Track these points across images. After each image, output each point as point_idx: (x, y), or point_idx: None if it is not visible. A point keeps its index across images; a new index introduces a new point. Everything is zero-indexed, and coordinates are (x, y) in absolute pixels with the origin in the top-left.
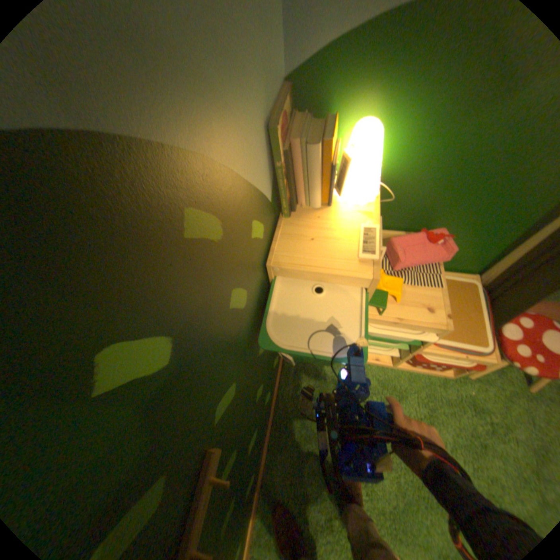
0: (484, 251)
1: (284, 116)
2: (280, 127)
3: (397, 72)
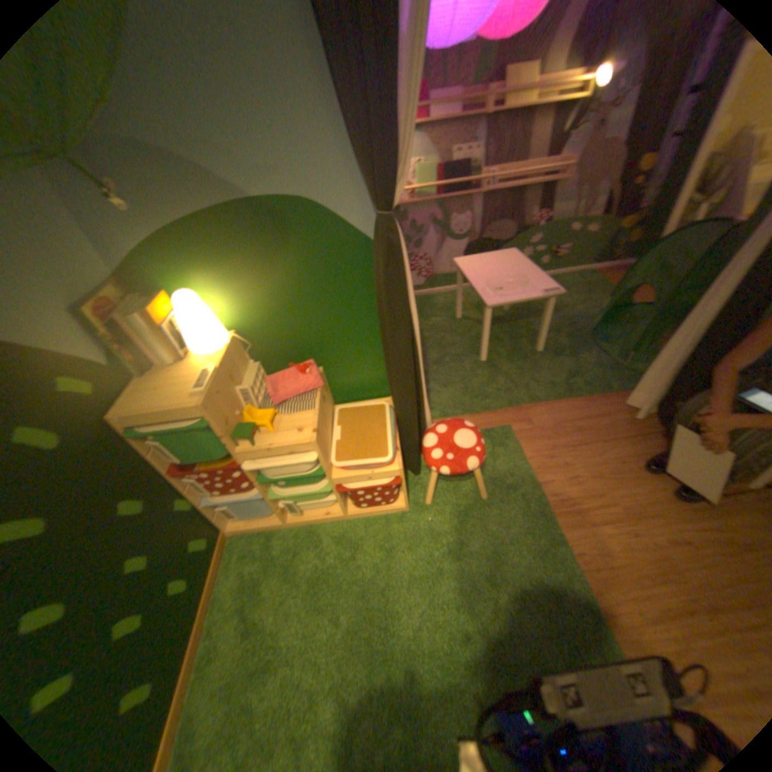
0: (375, 373)
1: (92, 301)
2: (82, 309)
3: (190, 260)
